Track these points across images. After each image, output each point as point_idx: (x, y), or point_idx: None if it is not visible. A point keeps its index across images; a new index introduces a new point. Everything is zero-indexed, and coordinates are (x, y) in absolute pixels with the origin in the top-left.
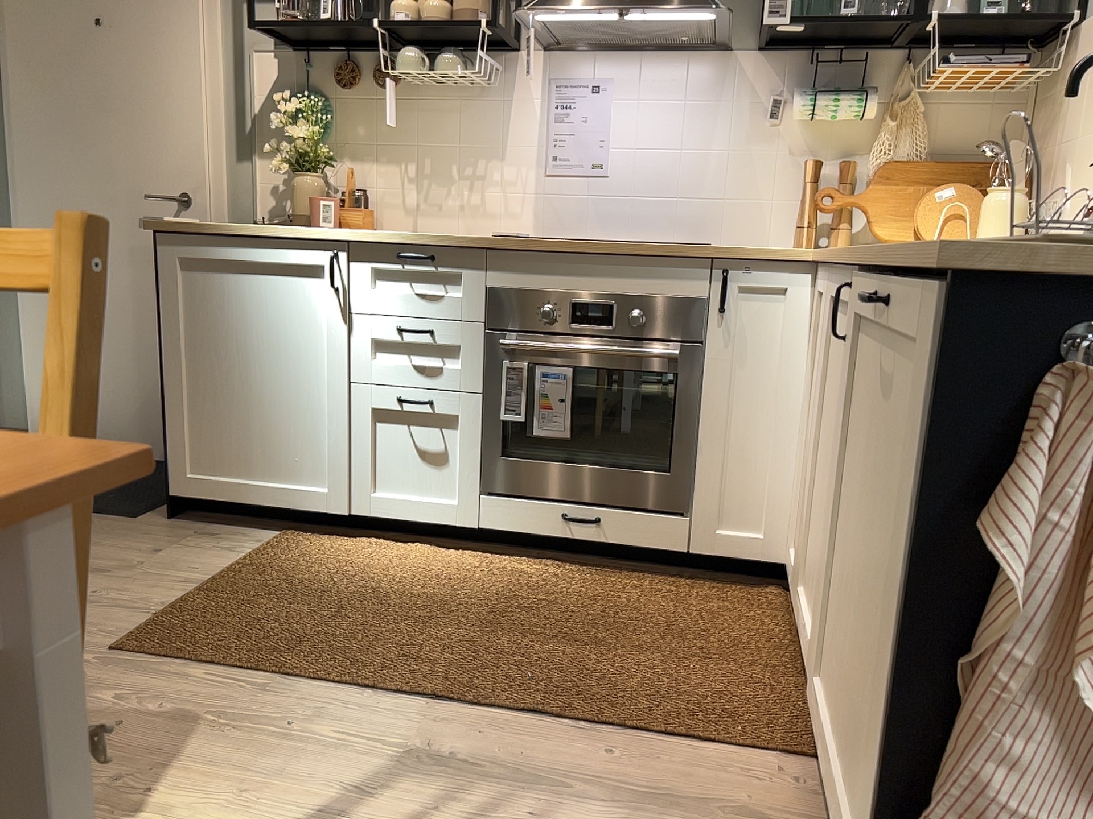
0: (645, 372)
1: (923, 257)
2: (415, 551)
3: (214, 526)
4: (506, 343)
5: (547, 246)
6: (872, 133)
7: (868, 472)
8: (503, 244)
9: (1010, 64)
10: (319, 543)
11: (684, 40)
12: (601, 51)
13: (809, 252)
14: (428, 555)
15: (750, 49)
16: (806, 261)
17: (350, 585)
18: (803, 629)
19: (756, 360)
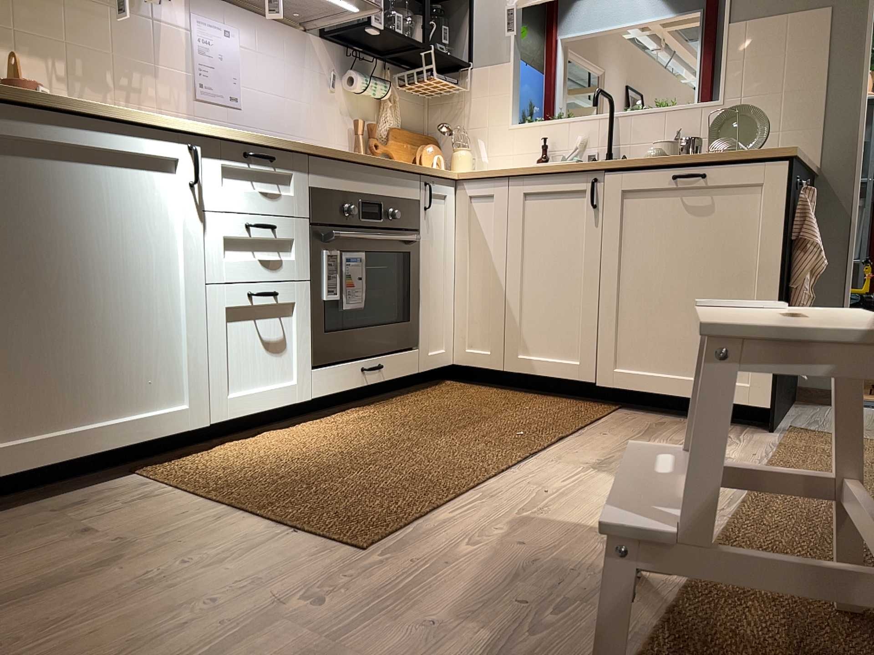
0: (386, 252)
1: (732, 152)
2: (267, 437)
3: (48, 501)
4: (334, 233)
5: (348, 157)
6: (375, 109)
7: (653, 252)
8: (323, 152)
9: (453, 83)
10: (193, 462)
11: (294, 19)
12: (220, 6)
13: (455, 172)
14: (282, 435)
15: (318, 37)
16: (455, 176)
17: (319, 456)
18: (535, 371)
19: (436, 238)
